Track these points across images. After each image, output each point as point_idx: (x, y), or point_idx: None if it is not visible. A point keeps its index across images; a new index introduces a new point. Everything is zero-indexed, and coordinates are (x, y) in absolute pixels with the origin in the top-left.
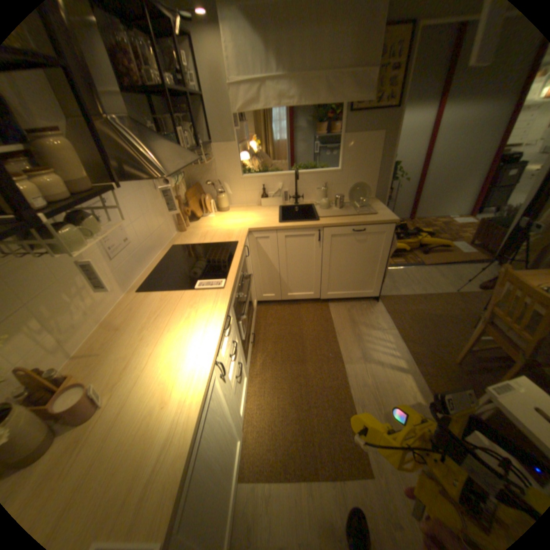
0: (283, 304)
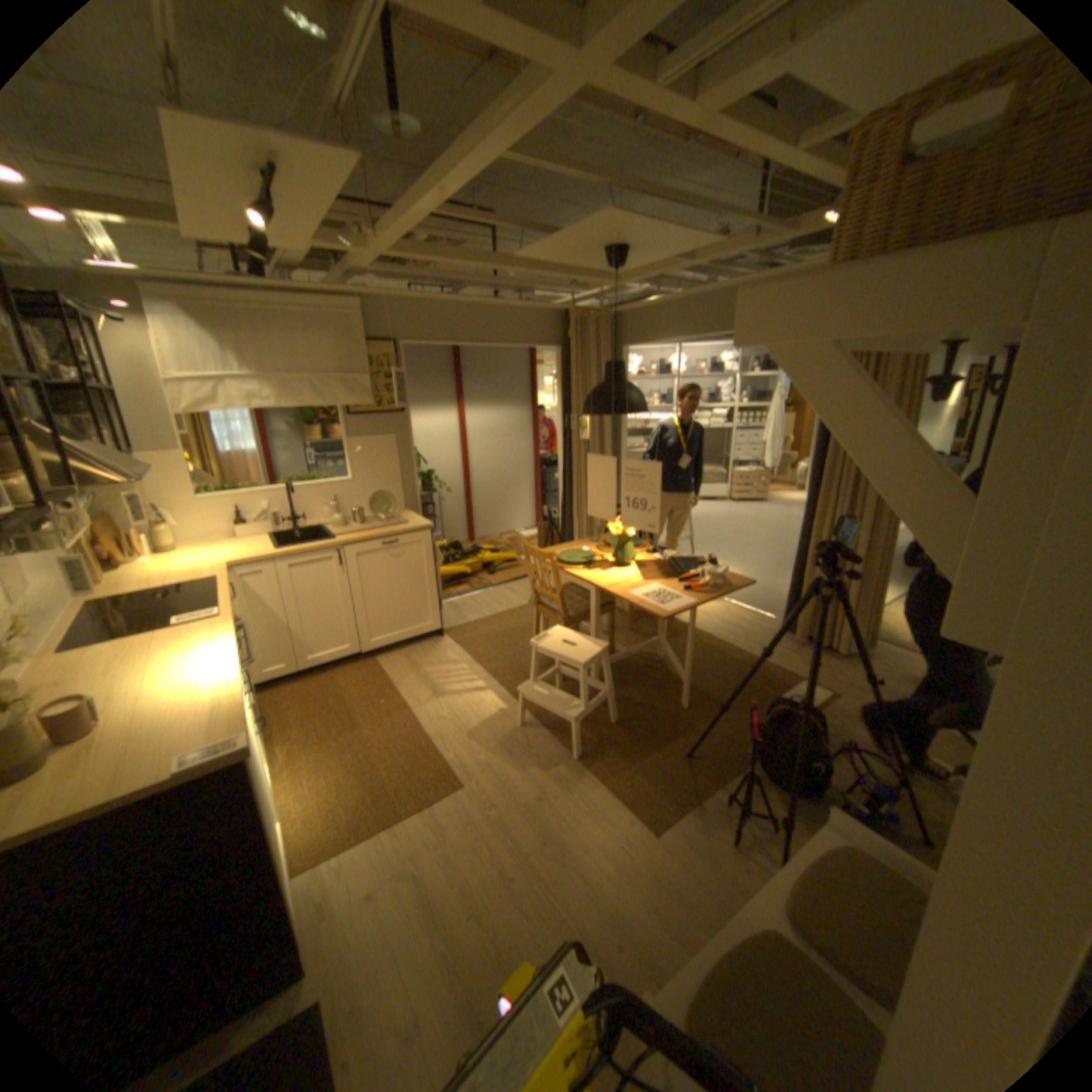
0: (303, 680)
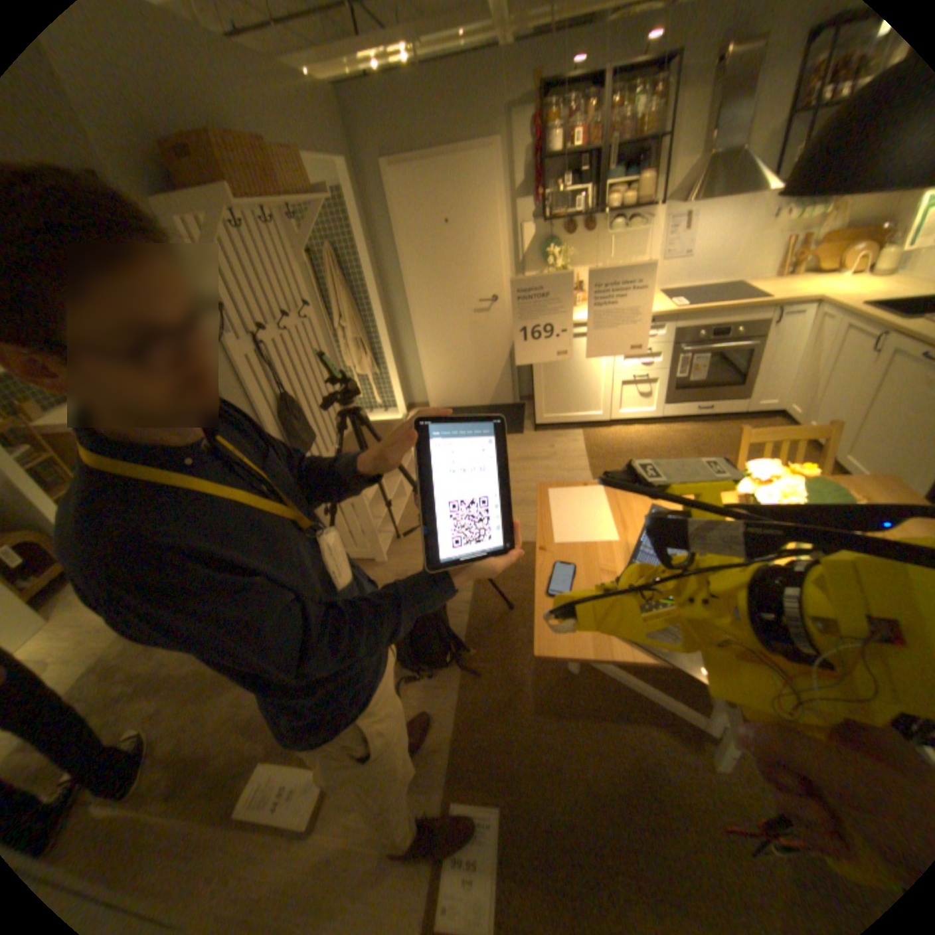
0: None
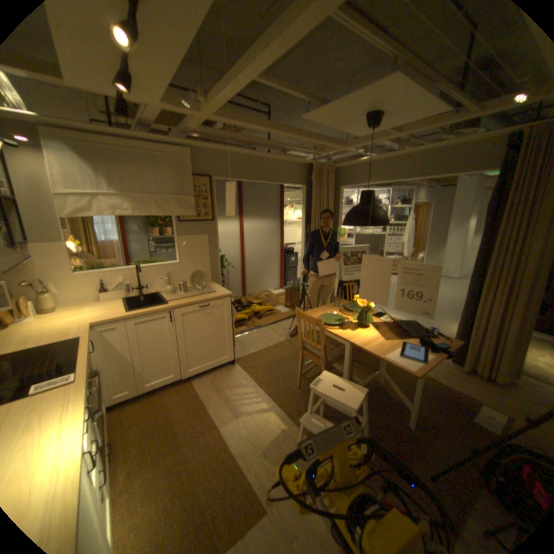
0: (139, 401)
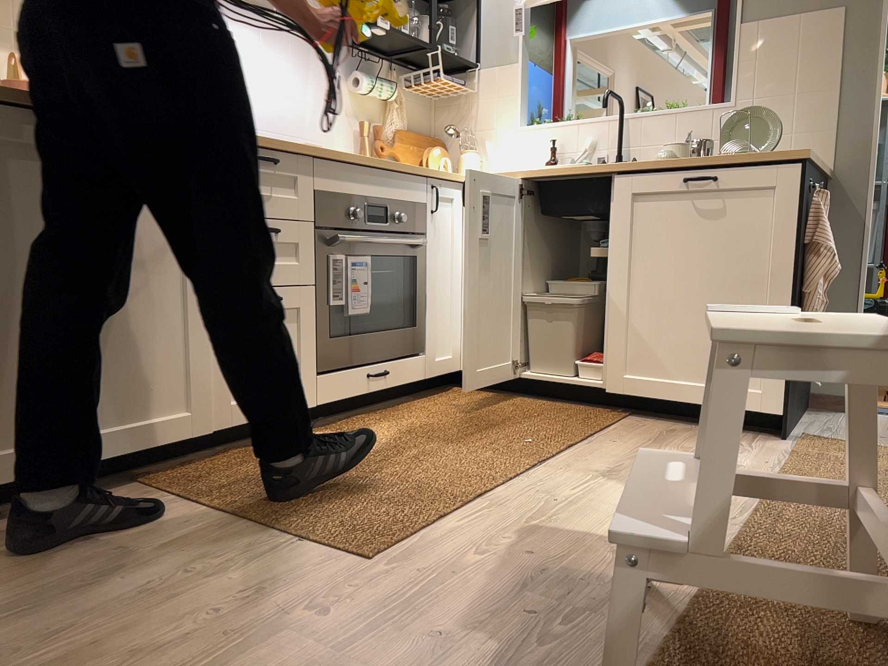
0: (518, 398)
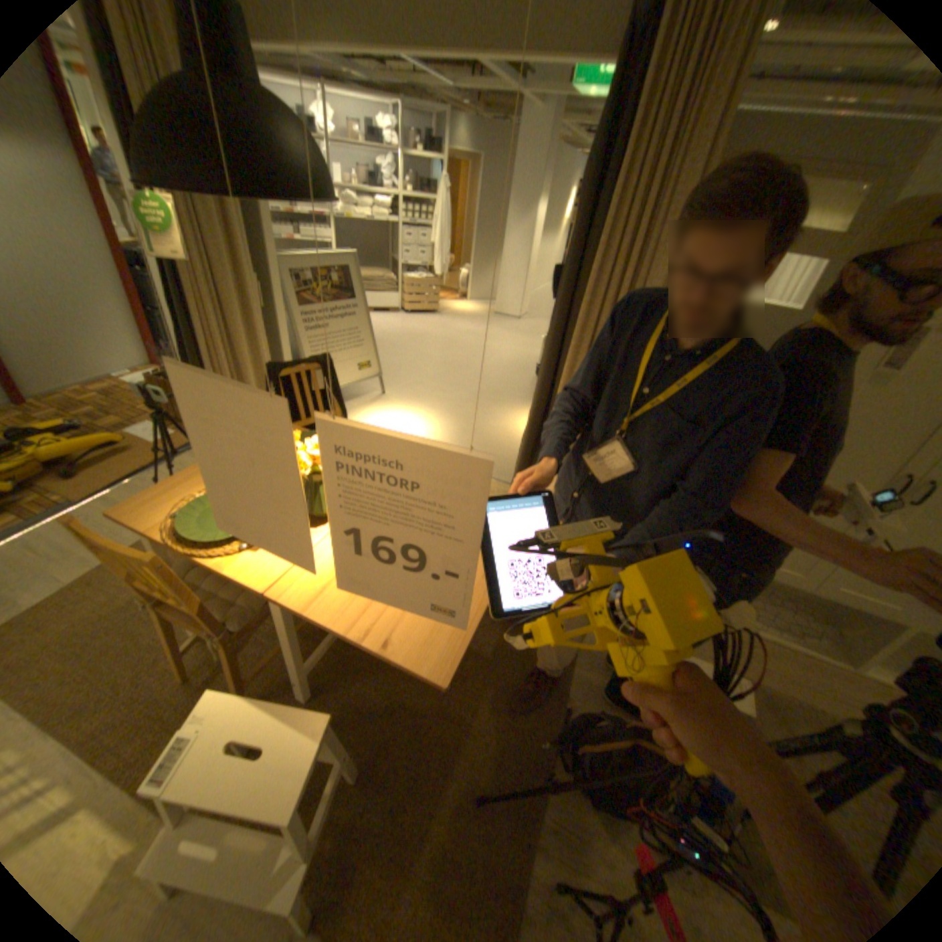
0: None
